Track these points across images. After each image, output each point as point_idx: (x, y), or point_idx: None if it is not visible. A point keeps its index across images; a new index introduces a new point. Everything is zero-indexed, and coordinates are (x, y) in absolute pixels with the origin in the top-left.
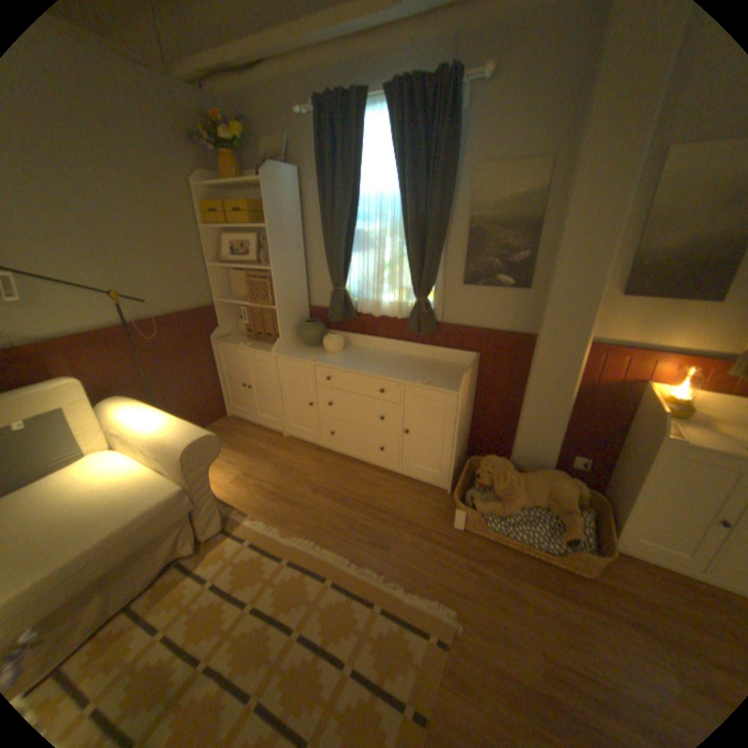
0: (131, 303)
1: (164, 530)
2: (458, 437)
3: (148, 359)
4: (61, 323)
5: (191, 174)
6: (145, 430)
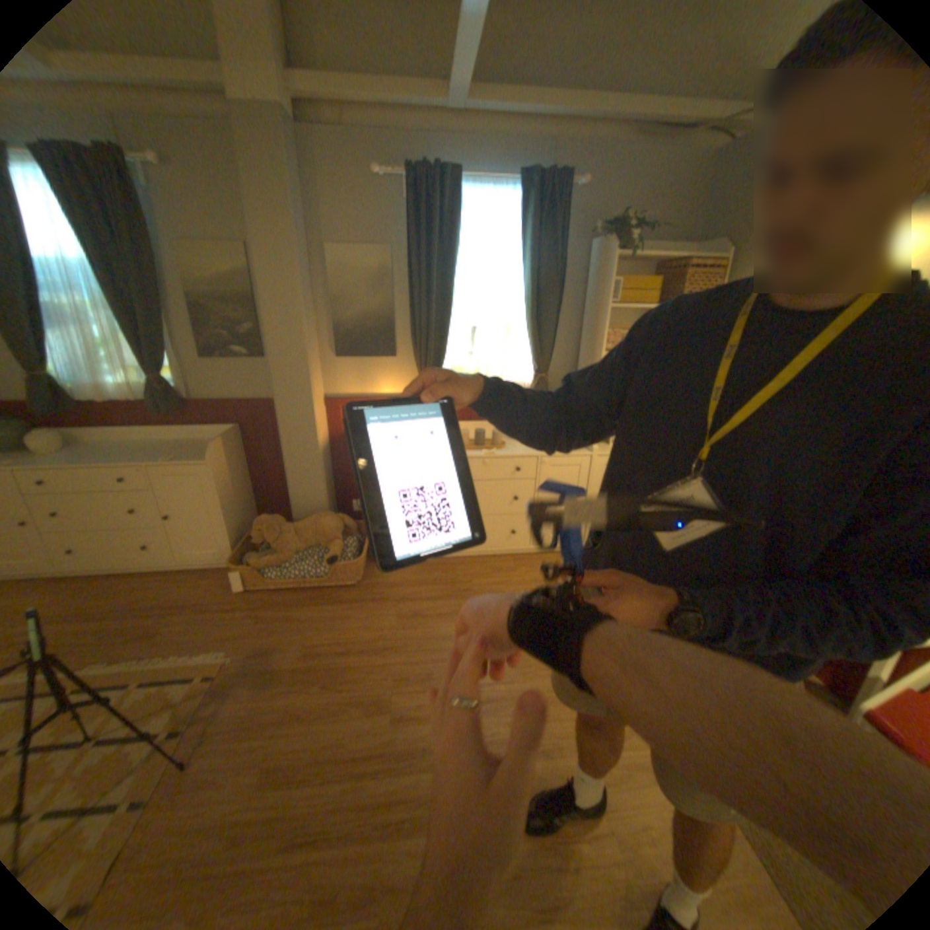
0: None
1: None
2: (225, 507)
3: None
4: None
5: None
6: None
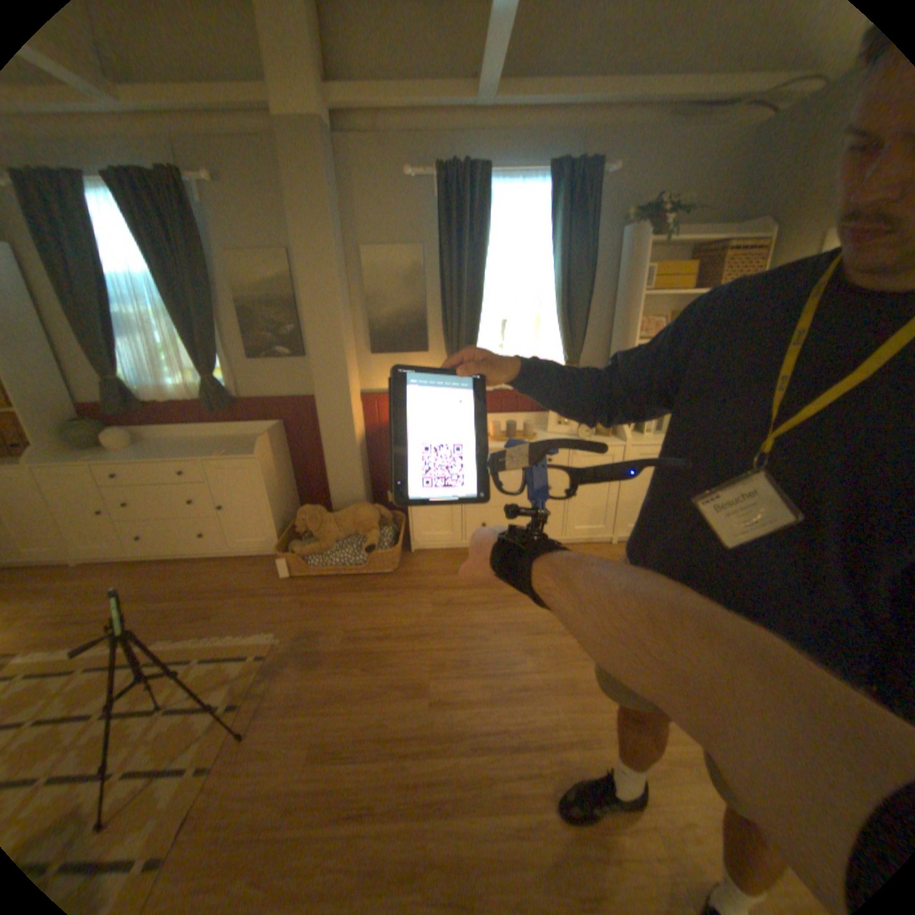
0: None
1: None
2: (271, 498)
3: None
4: None
5: None
6: None
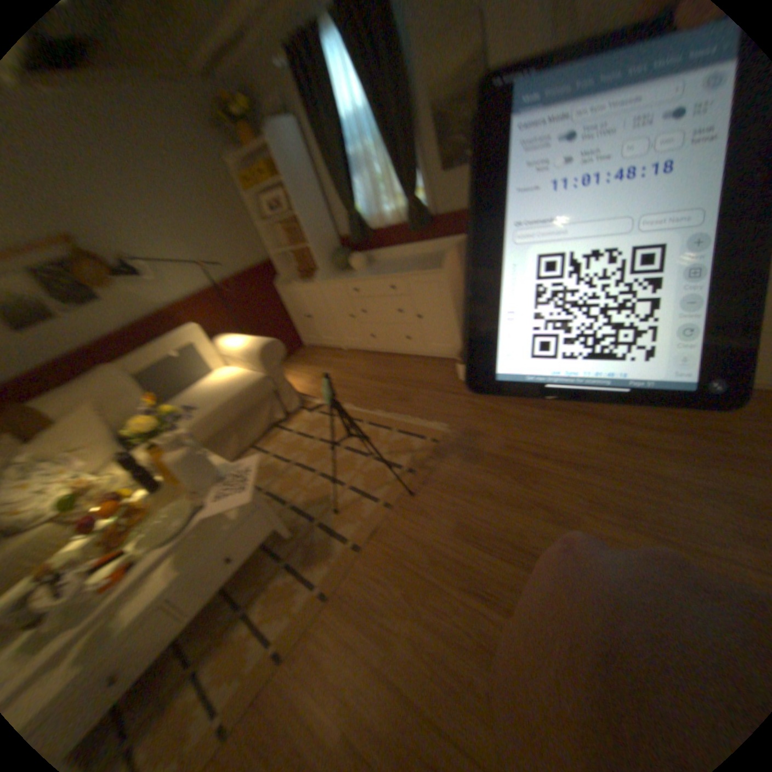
0: (210, 266)
1: (259, 397)
2: (457, 307)
3: (233, 306)
4: (174, 288)
5: (221, 150)
6: (236, 344)
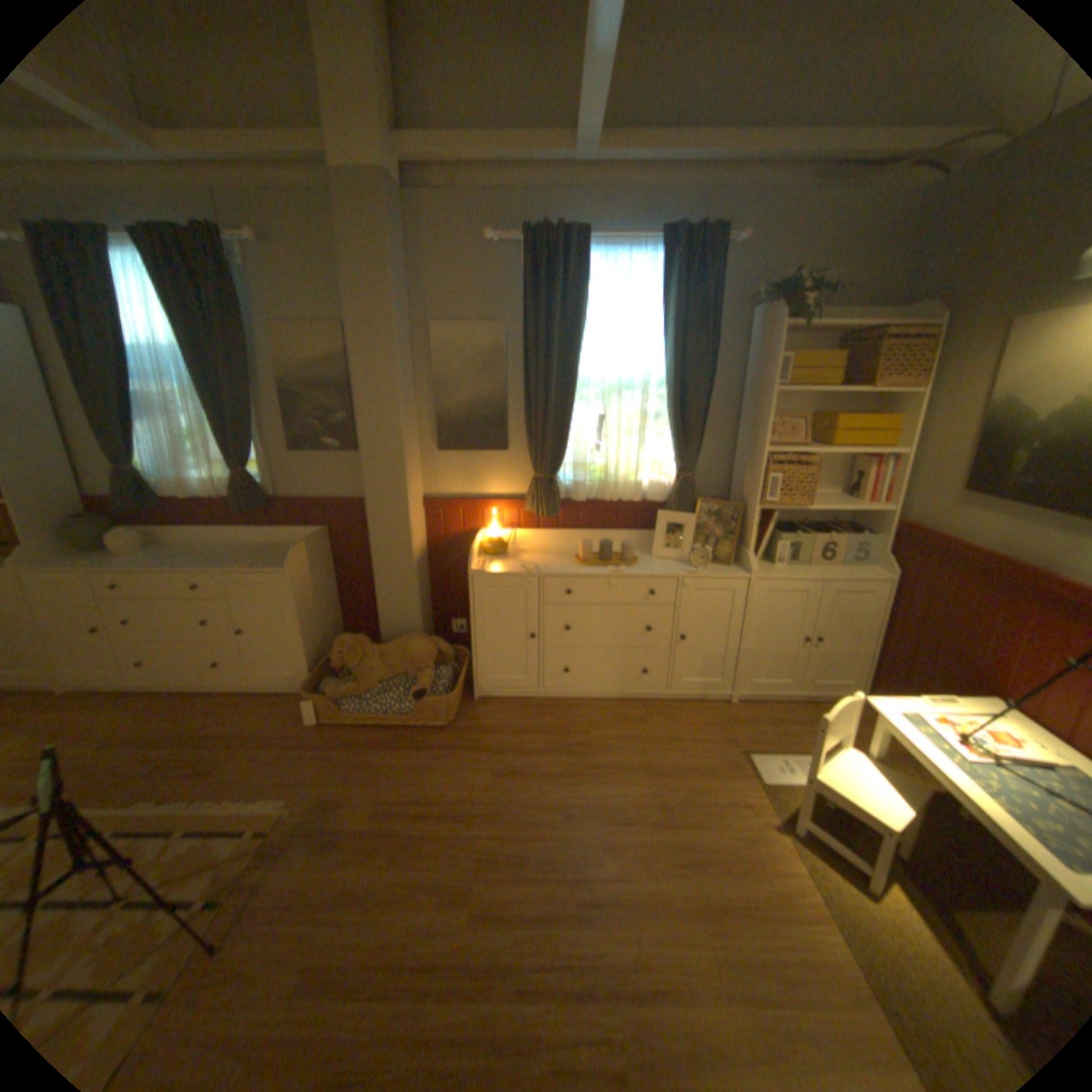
0: None
1: None
2: (304, 623)
3: None
4: None
5: None
6: None
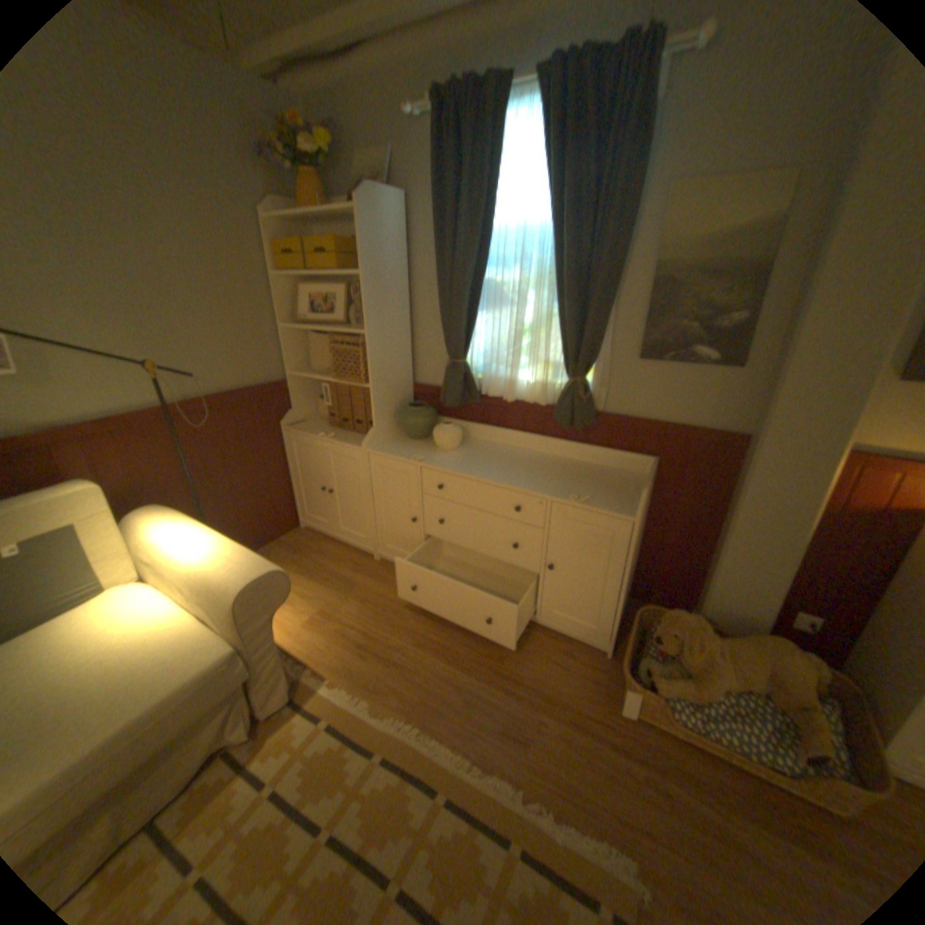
0: (175, 376)
1: (207, 711)
2: (628, 579)
3: (196, 453)
4: (78, 405)
5: (260, 202)
6: (186, 560)
